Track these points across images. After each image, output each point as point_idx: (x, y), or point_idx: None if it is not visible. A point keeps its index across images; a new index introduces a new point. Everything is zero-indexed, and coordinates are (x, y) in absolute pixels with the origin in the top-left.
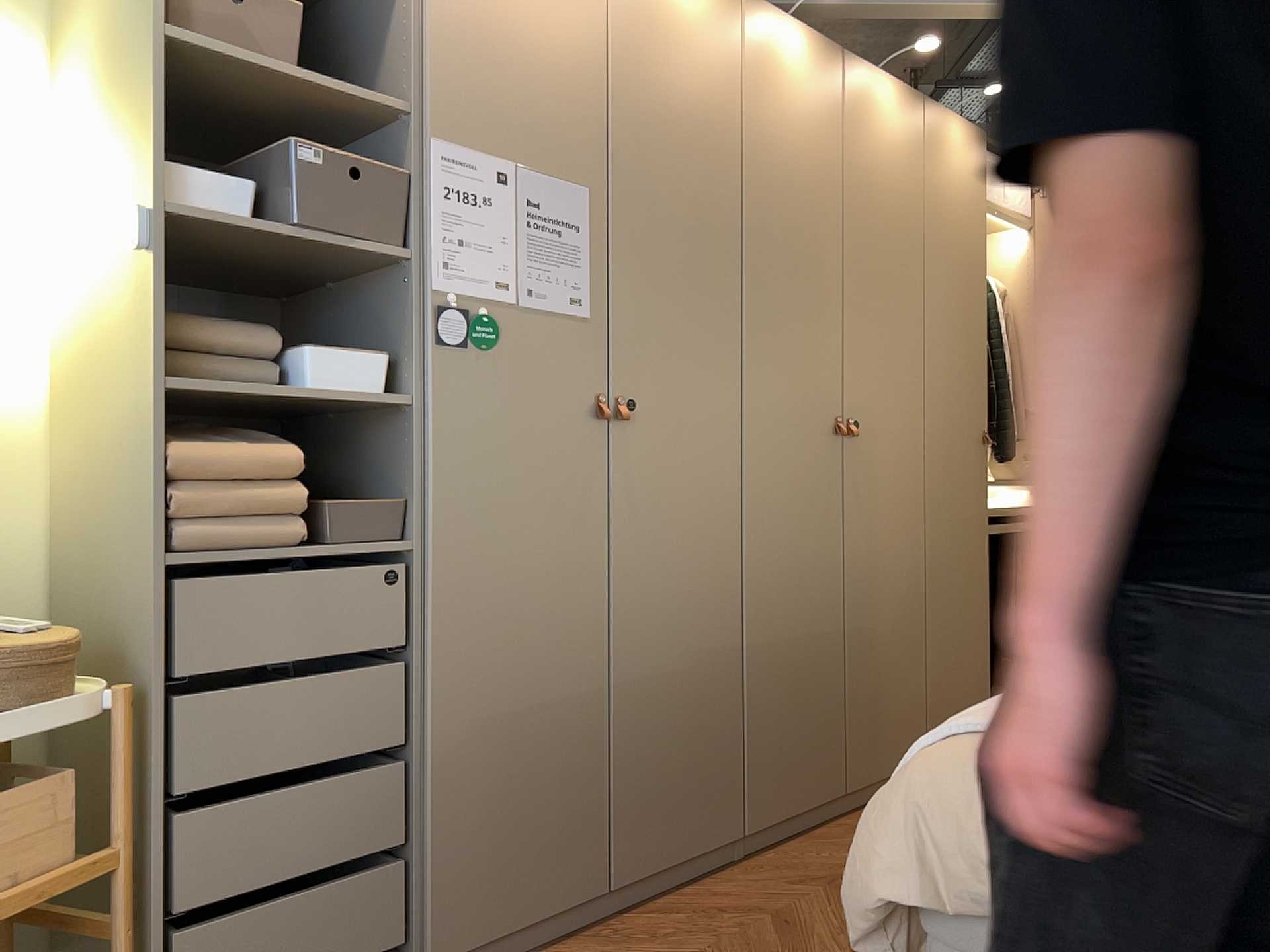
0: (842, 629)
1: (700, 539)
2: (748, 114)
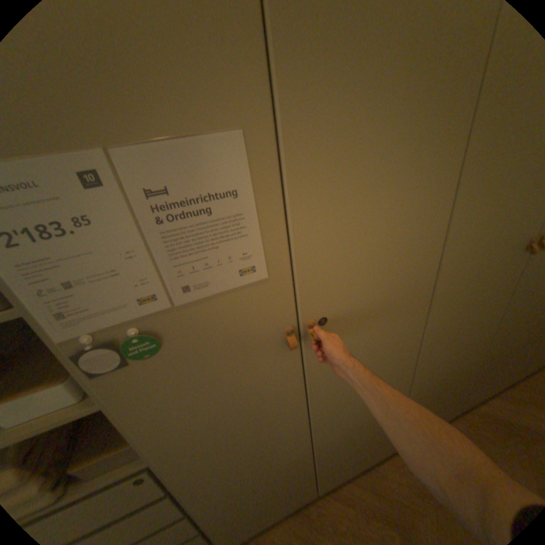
0: (483, 358)
1: (383, 366)
2: None
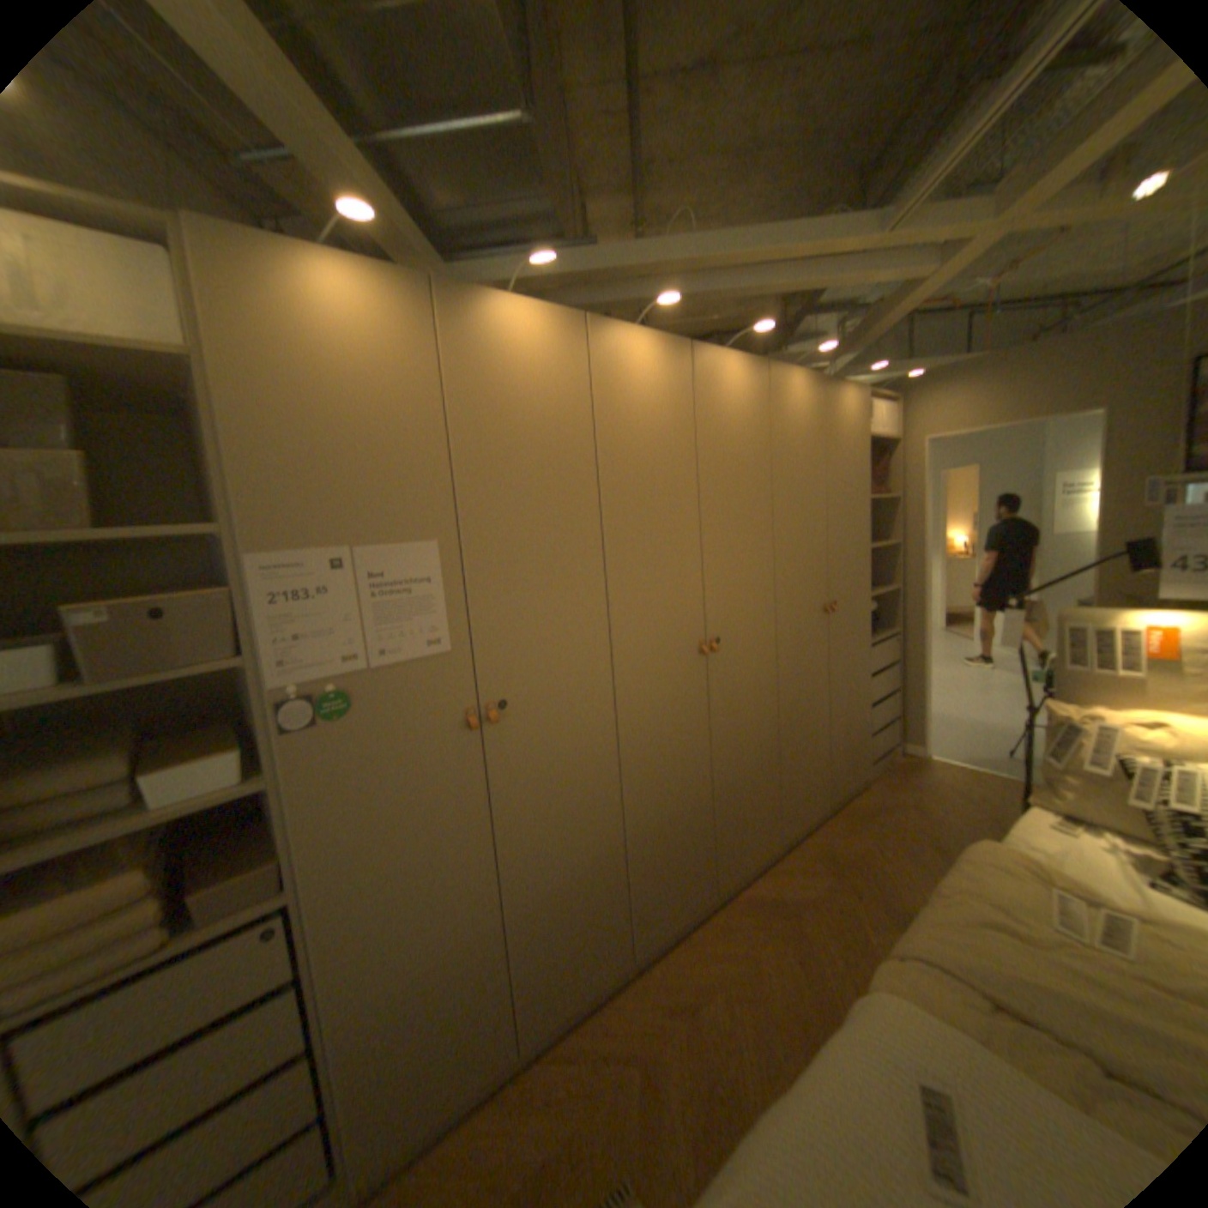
0: (708, 792)
1: (578, 781)
2: (598, 427)
